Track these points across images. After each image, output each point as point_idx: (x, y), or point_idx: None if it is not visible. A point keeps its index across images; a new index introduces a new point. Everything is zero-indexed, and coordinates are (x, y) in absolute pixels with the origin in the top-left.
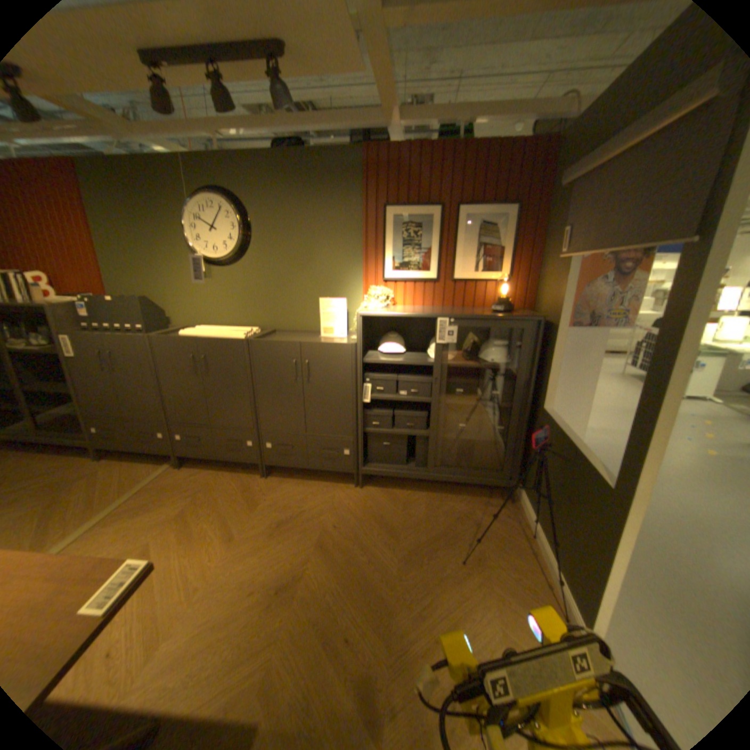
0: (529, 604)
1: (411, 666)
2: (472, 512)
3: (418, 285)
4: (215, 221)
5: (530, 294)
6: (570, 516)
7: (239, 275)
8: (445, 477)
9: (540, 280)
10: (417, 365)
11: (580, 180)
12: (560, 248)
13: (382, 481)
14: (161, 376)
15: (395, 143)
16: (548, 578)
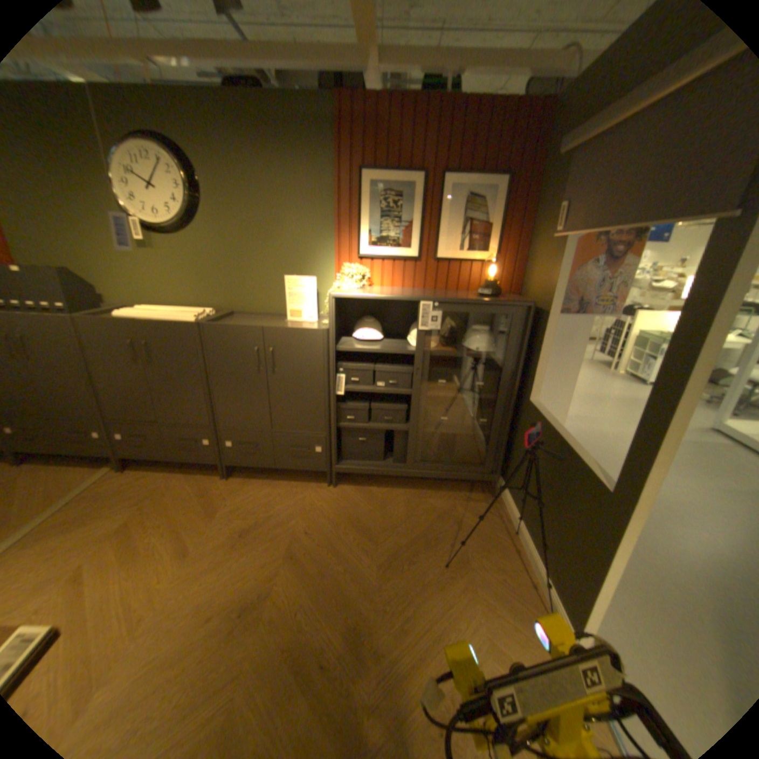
0: (514, 607)
1: (394, 689)
2: (453, 508)
3: (398, 263)
4: (153, 177)
5: (517, 277)
6: (558, 515)
7: (187, 245)
8: (425, 473)
9: (528, 262)
10: (397, 354)
11: (582, 148)
12: (554, 226)
13: (357, 478)
14: (93, 365)
15: (373, 93)
16: (532, 577)
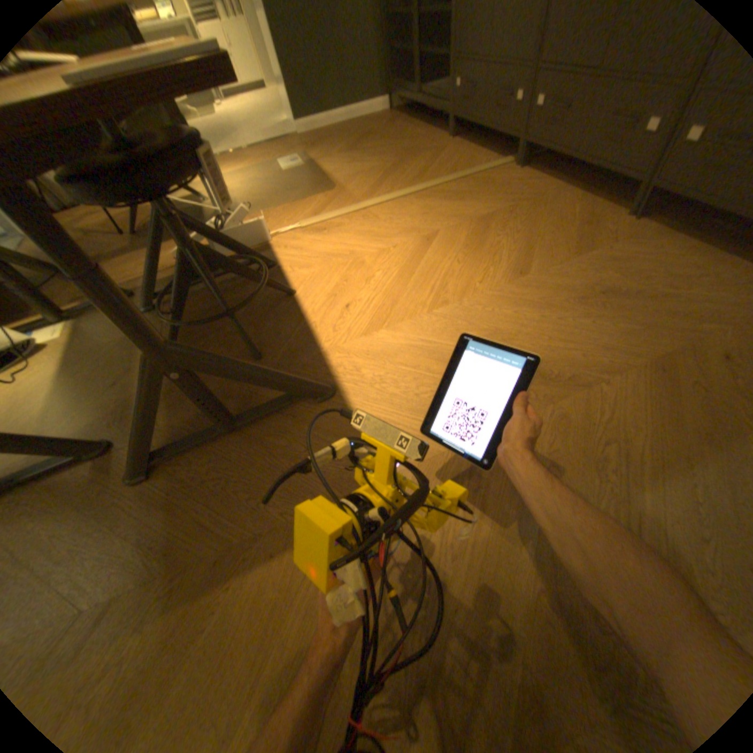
0: None
1: None
2: None
3: None
4: None
5: None
6: None
7: None
8: None
9: None
10: None
11: None
12: None
13: None
14: None
15: None
16: None
